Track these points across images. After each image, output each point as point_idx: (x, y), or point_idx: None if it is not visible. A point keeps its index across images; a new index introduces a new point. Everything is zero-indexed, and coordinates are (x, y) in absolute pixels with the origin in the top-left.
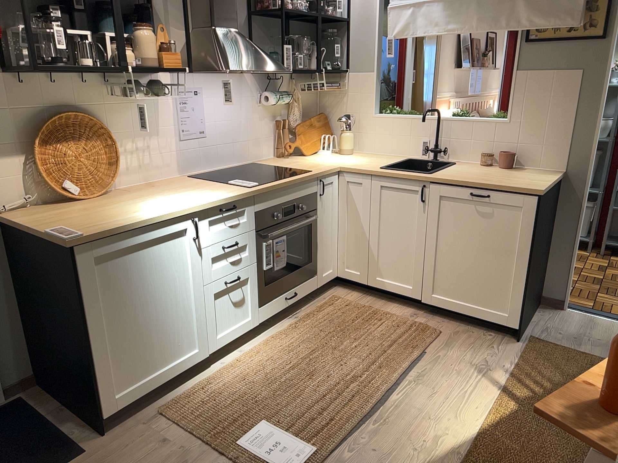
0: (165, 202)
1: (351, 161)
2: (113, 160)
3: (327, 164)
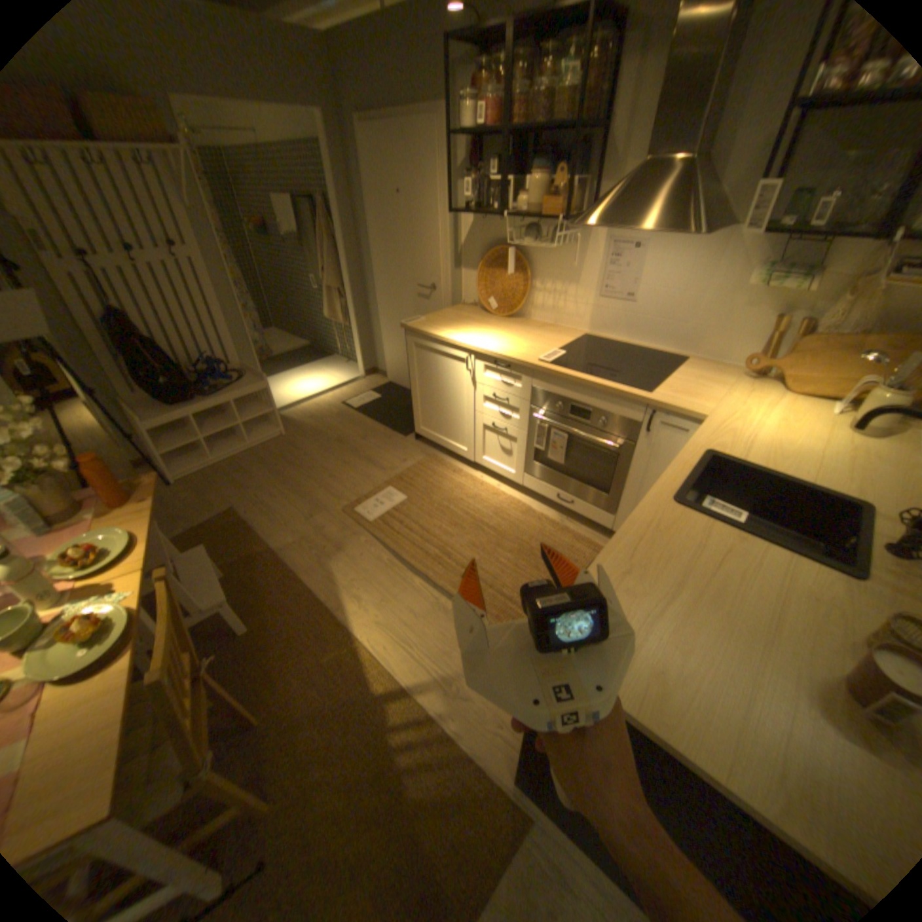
0: (485, 336)
1: (774, 430)
2: (525, 293)
3: (725, 407)
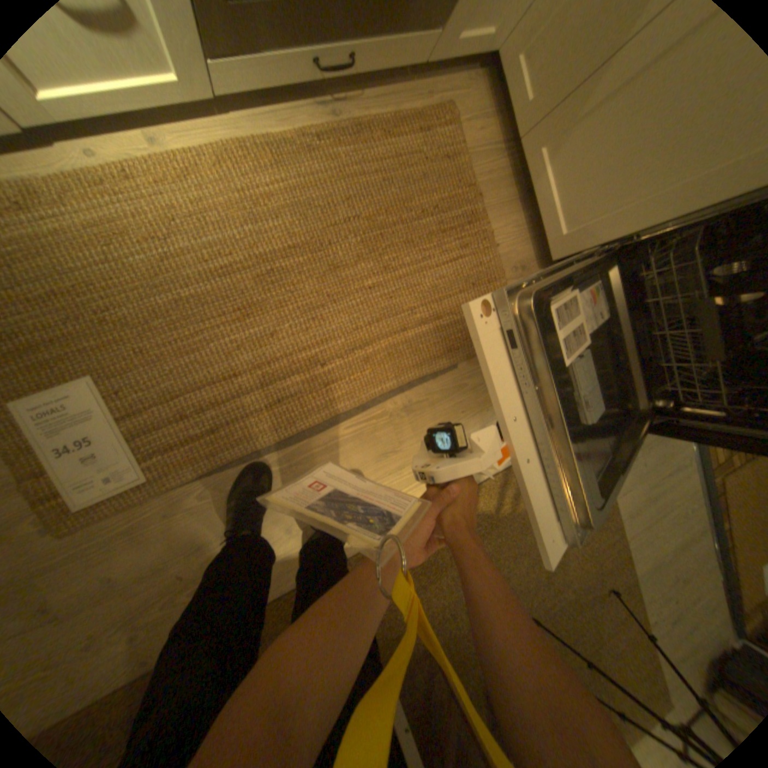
0: None
1: None
2: None
3: None
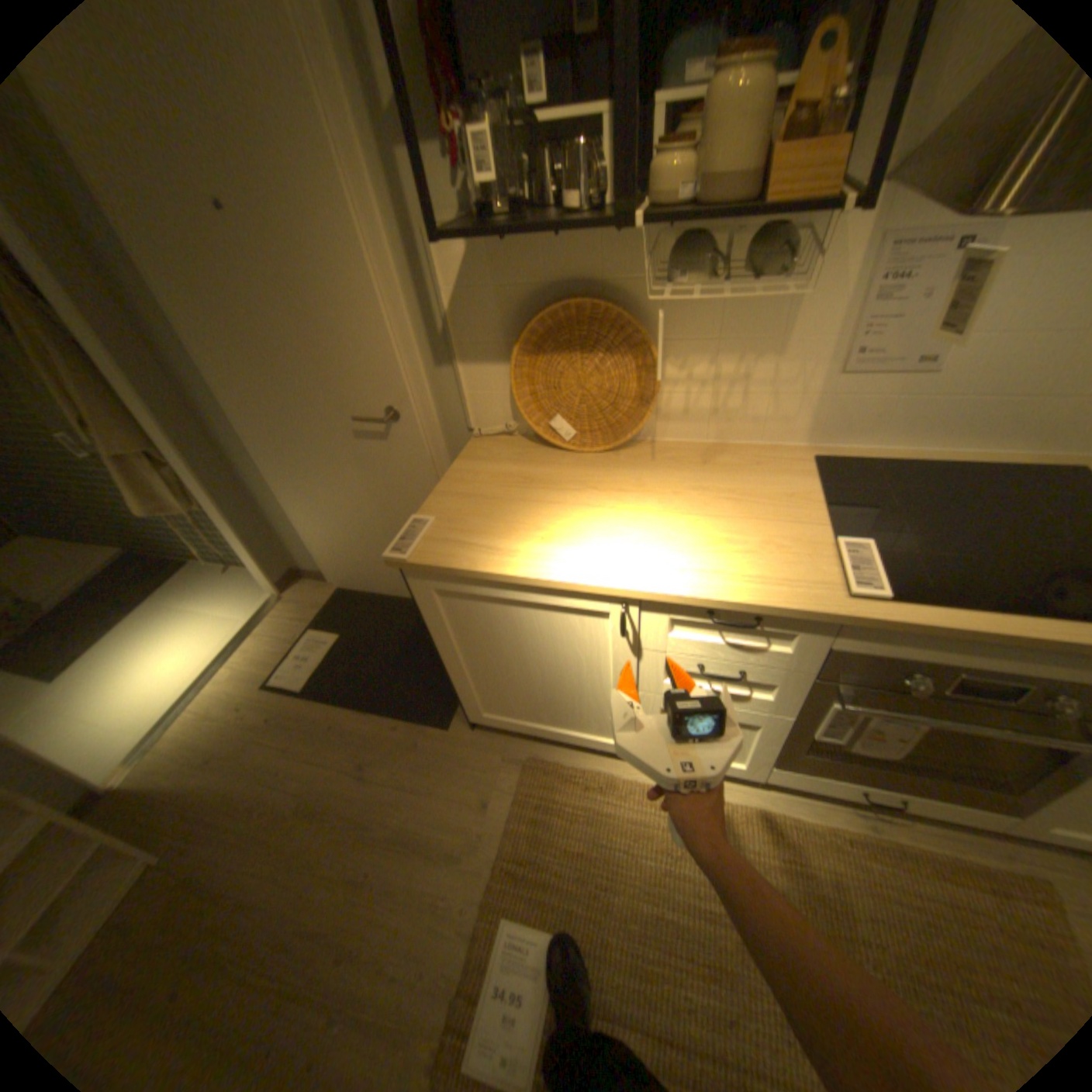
0: (627, 533)
1: None
2: (648, 392)
3: None
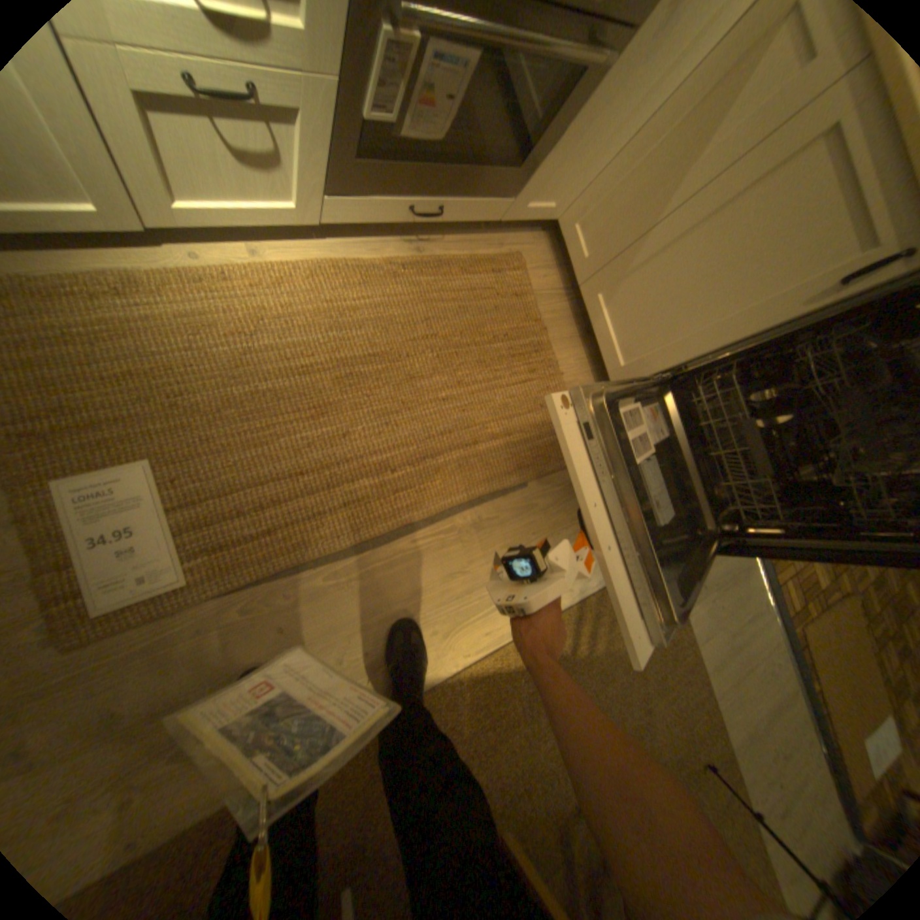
0: None
1: None
2: None
3: None
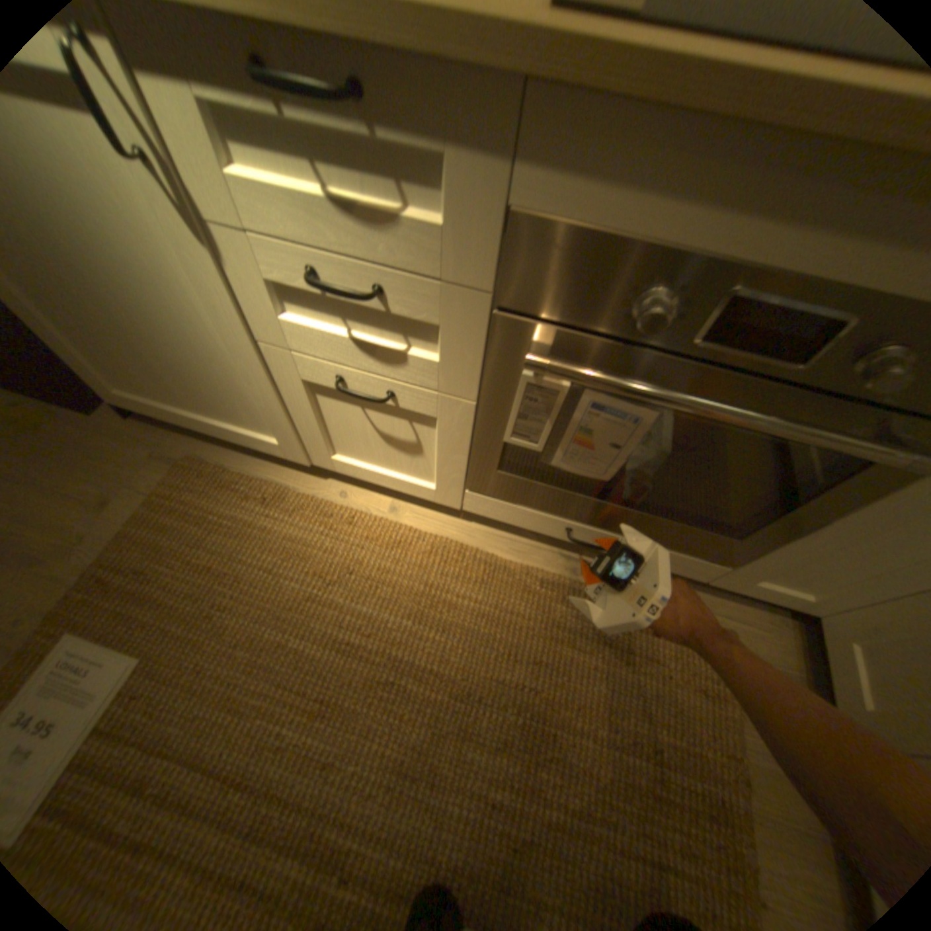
0: None
1: None
2: None
3: None
